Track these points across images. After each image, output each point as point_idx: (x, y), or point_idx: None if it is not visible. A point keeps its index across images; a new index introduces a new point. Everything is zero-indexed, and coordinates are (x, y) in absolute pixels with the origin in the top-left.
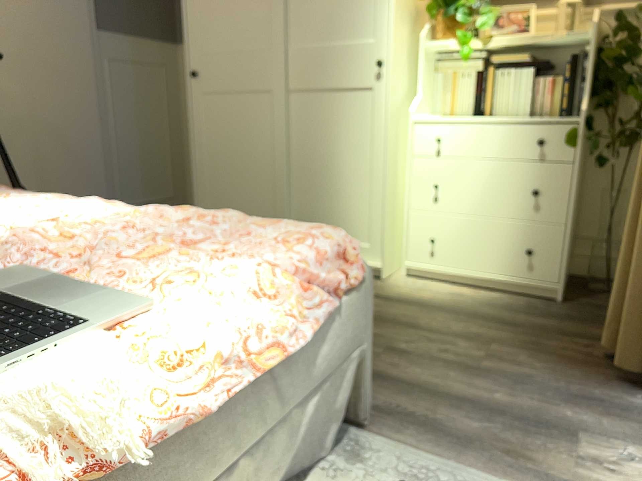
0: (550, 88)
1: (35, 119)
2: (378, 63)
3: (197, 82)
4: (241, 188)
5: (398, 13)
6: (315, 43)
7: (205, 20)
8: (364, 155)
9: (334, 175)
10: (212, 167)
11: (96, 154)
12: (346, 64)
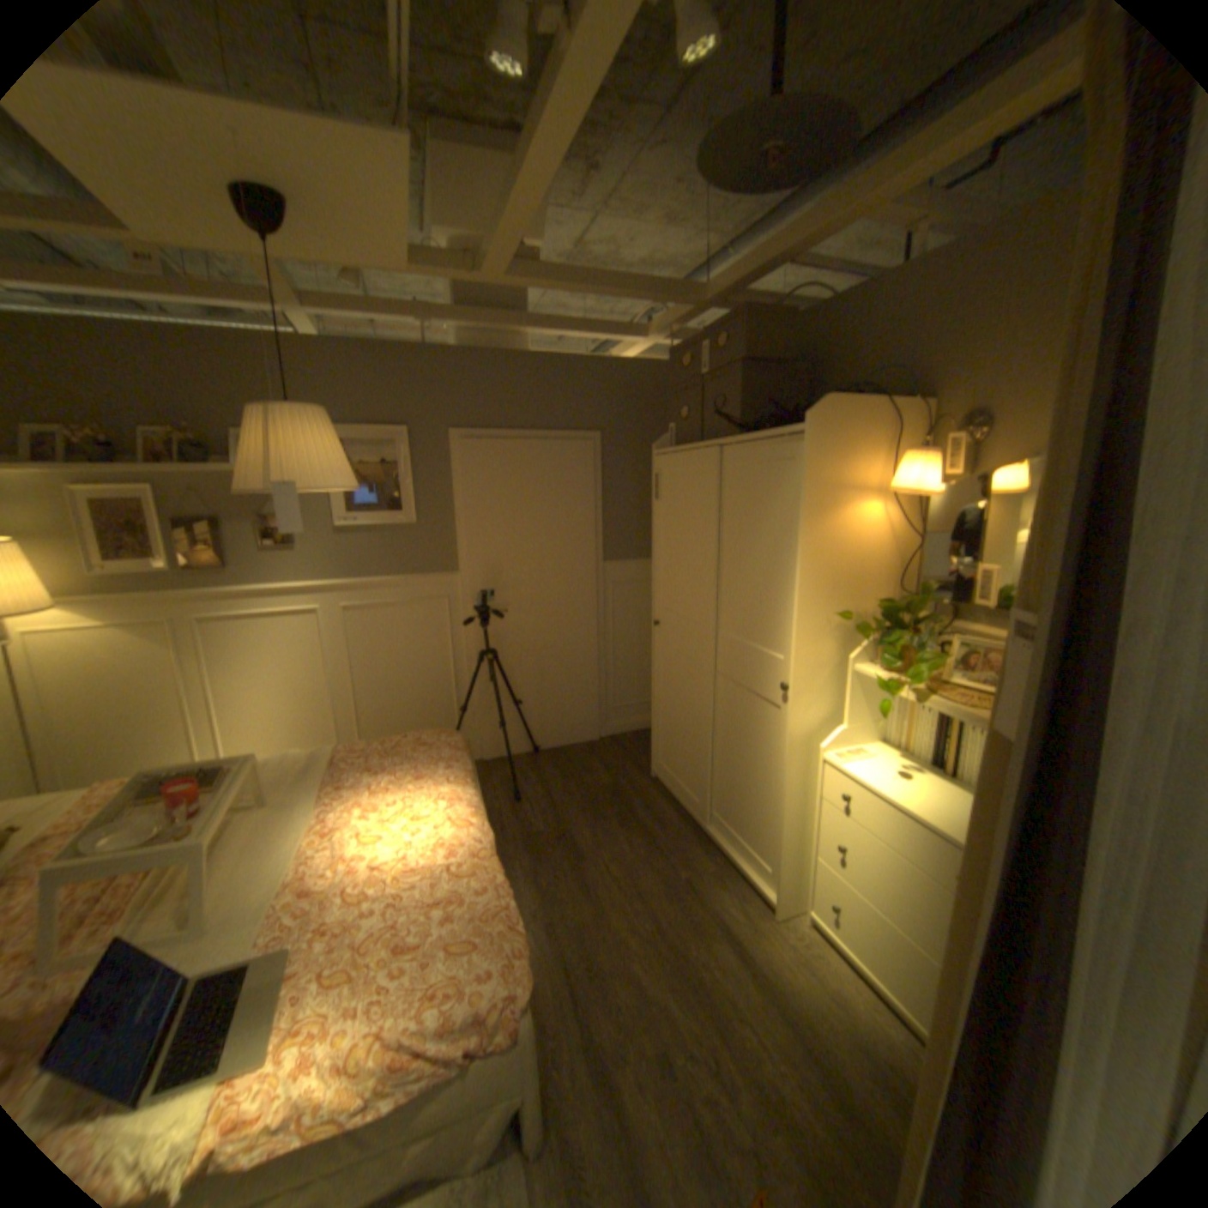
0: None
1: (541, 644)
2: (783, 687)
3: (659, 630)
4: (680, 742)
5: (810, 637)
6: (739, 636)
7: (666, 579)
8: (772, 773)
9: (748, 776)
10: (664, 710)
11: (590, 667)
12: (760, 671)
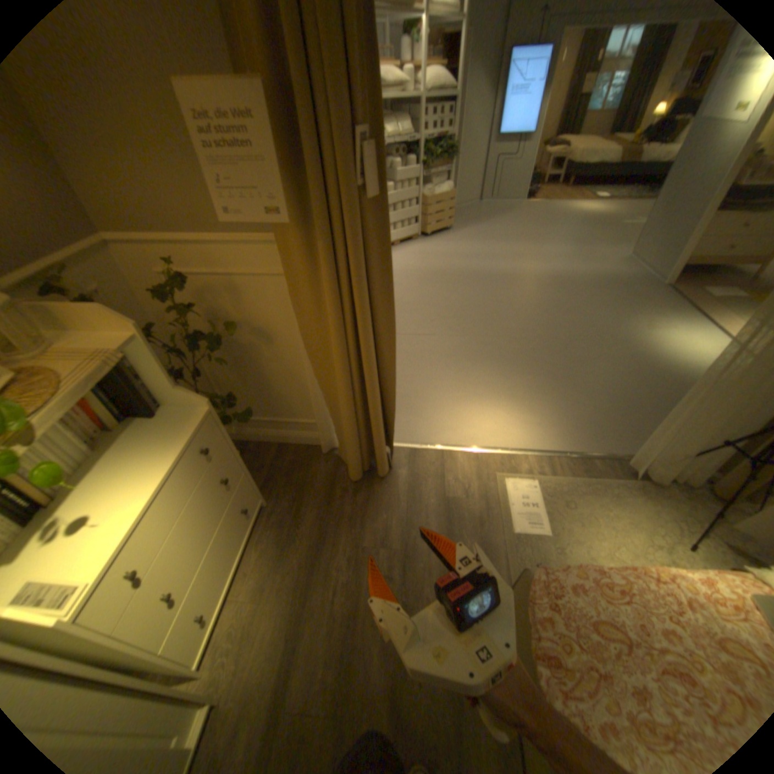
0: (76, 409)
1: None
2: None
3: None
4: None
5: None
6: None
7: None
8: None
9: None
10: None
11: None
12: None
